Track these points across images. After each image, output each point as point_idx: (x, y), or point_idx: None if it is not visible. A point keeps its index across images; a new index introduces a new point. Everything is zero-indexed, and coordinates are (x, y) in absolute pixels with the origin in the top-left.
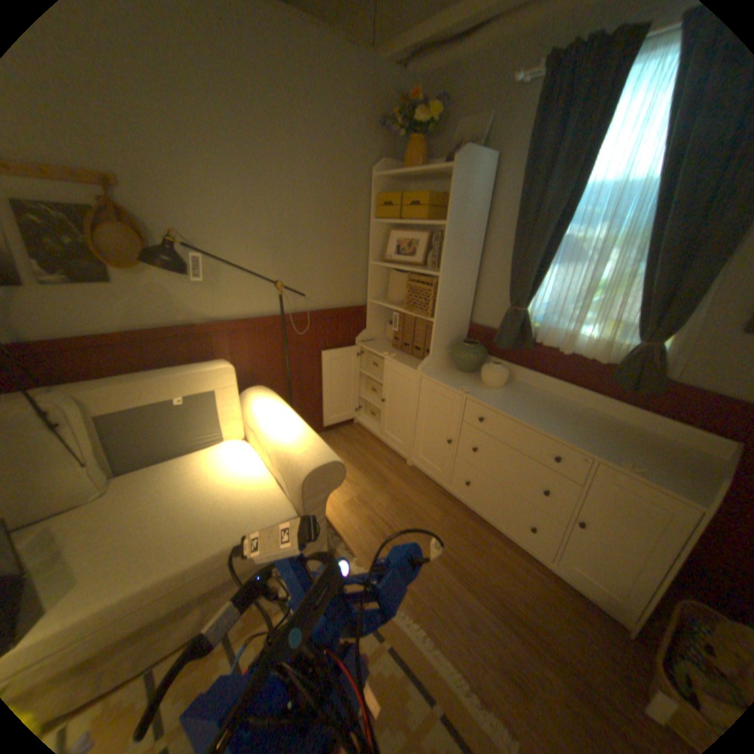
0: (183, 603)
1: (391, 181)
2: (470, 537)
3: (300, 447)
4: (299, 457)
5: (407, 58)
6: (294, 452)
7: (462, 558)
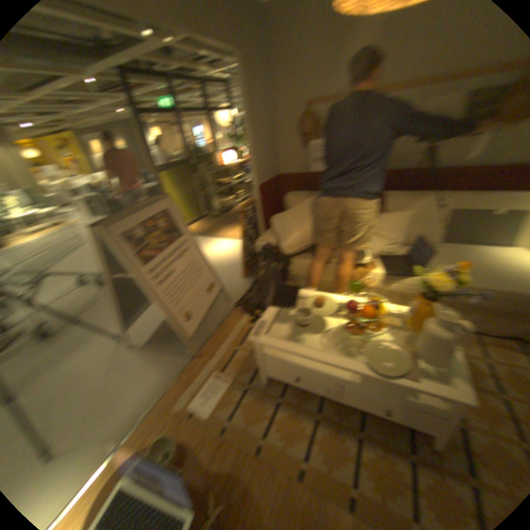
0: (477, 305)
1: None
2: None
3: None
4: None
5: None
6: None
7: None
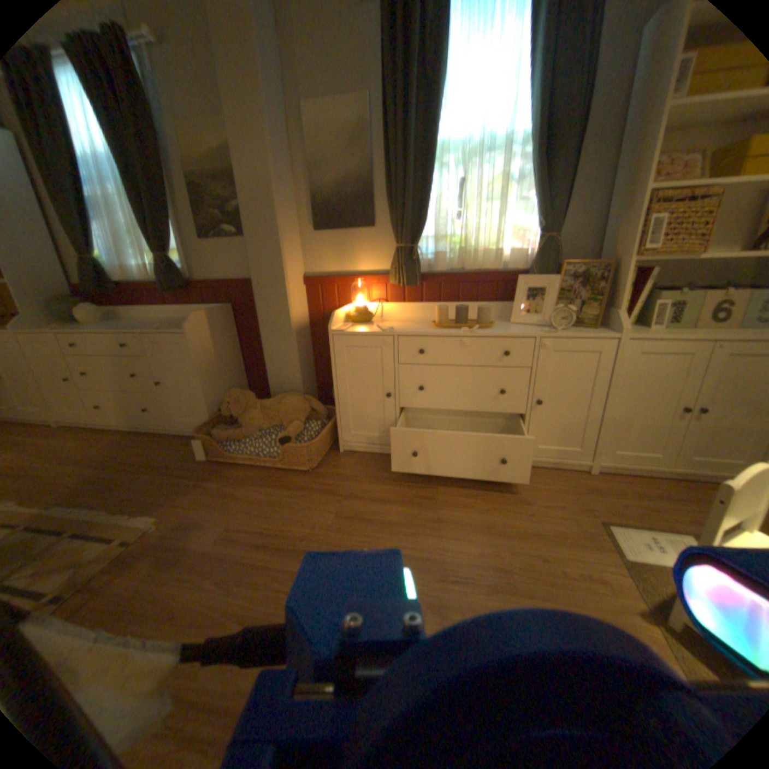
0: None
1: None
2: (105, 444)
3: None
4: None
5: None
6: None
7: (90, 456)
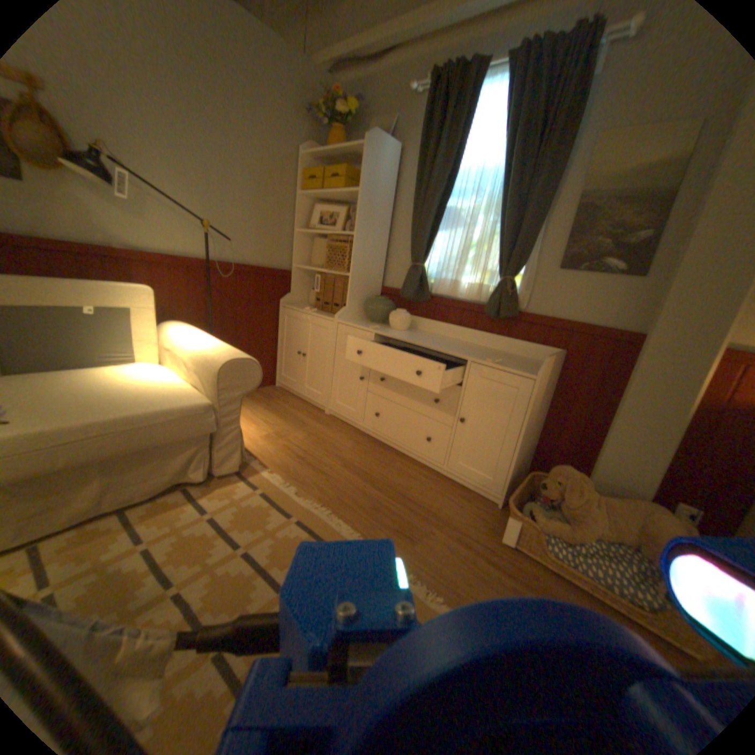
0: (81, 462)
1: (315, 161)
2: (377, 457)
3: (217, 350)
4: (215, 355)
5: (331, 68)
6: (210, 353)
7: (369, 469)
